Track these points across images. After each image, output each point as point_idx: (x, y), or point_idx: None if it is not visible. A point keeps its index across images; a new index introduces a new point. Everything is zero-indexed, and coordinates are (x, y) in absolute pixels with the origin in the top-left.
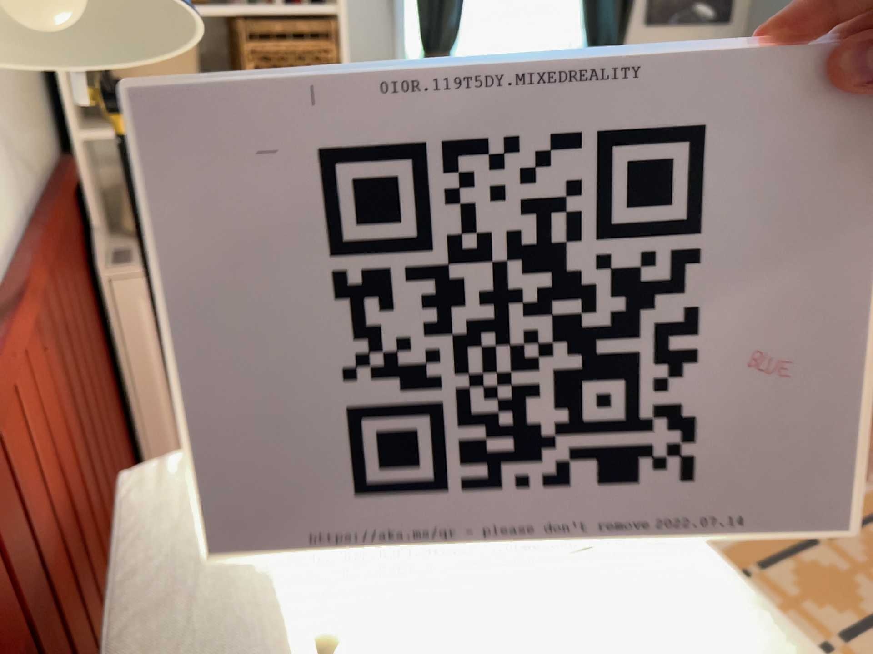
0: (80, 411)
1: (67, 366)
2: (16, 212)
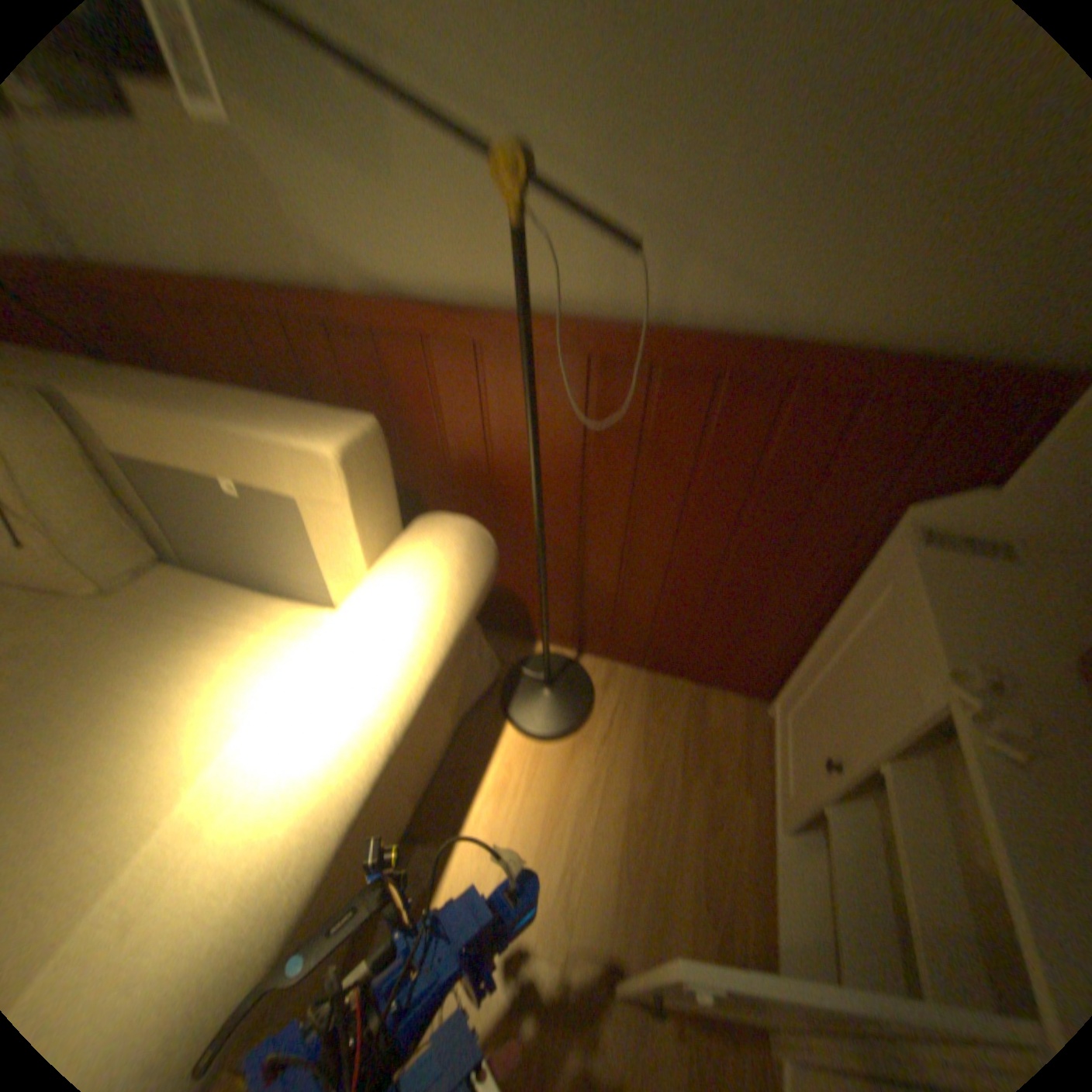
0: (625, 500)
1: (631, 462)
2: (656, 302)
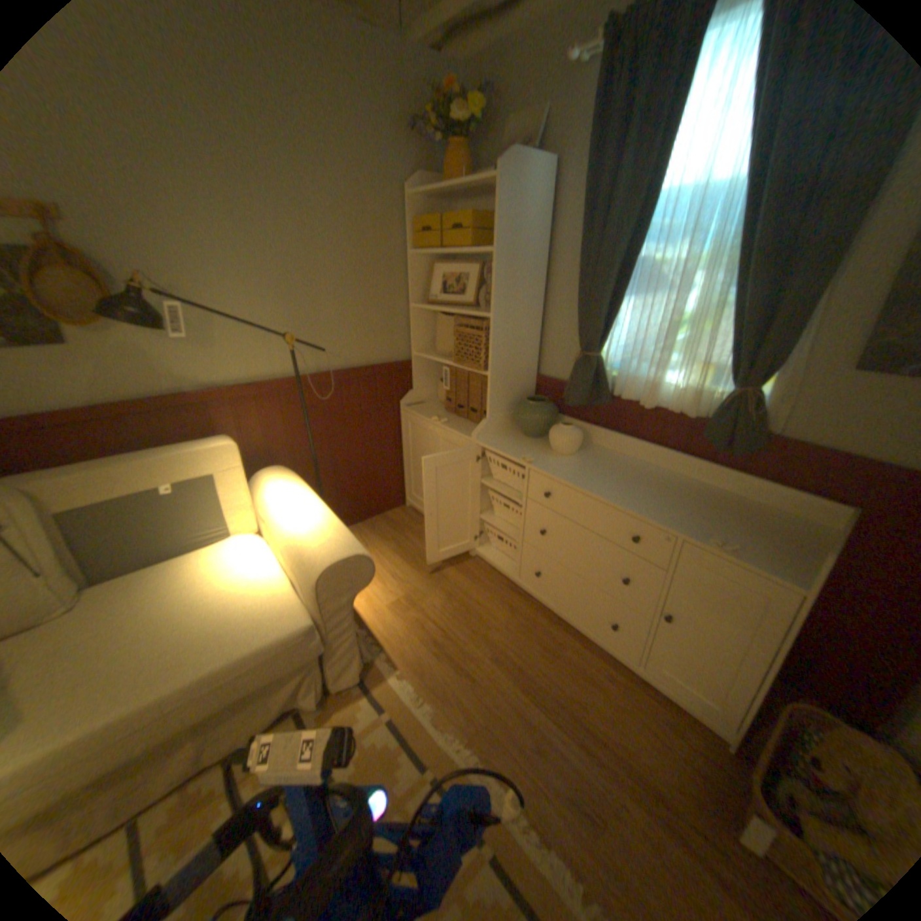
0: (326, 438)
1: (323, 422)
2: (315, 368)
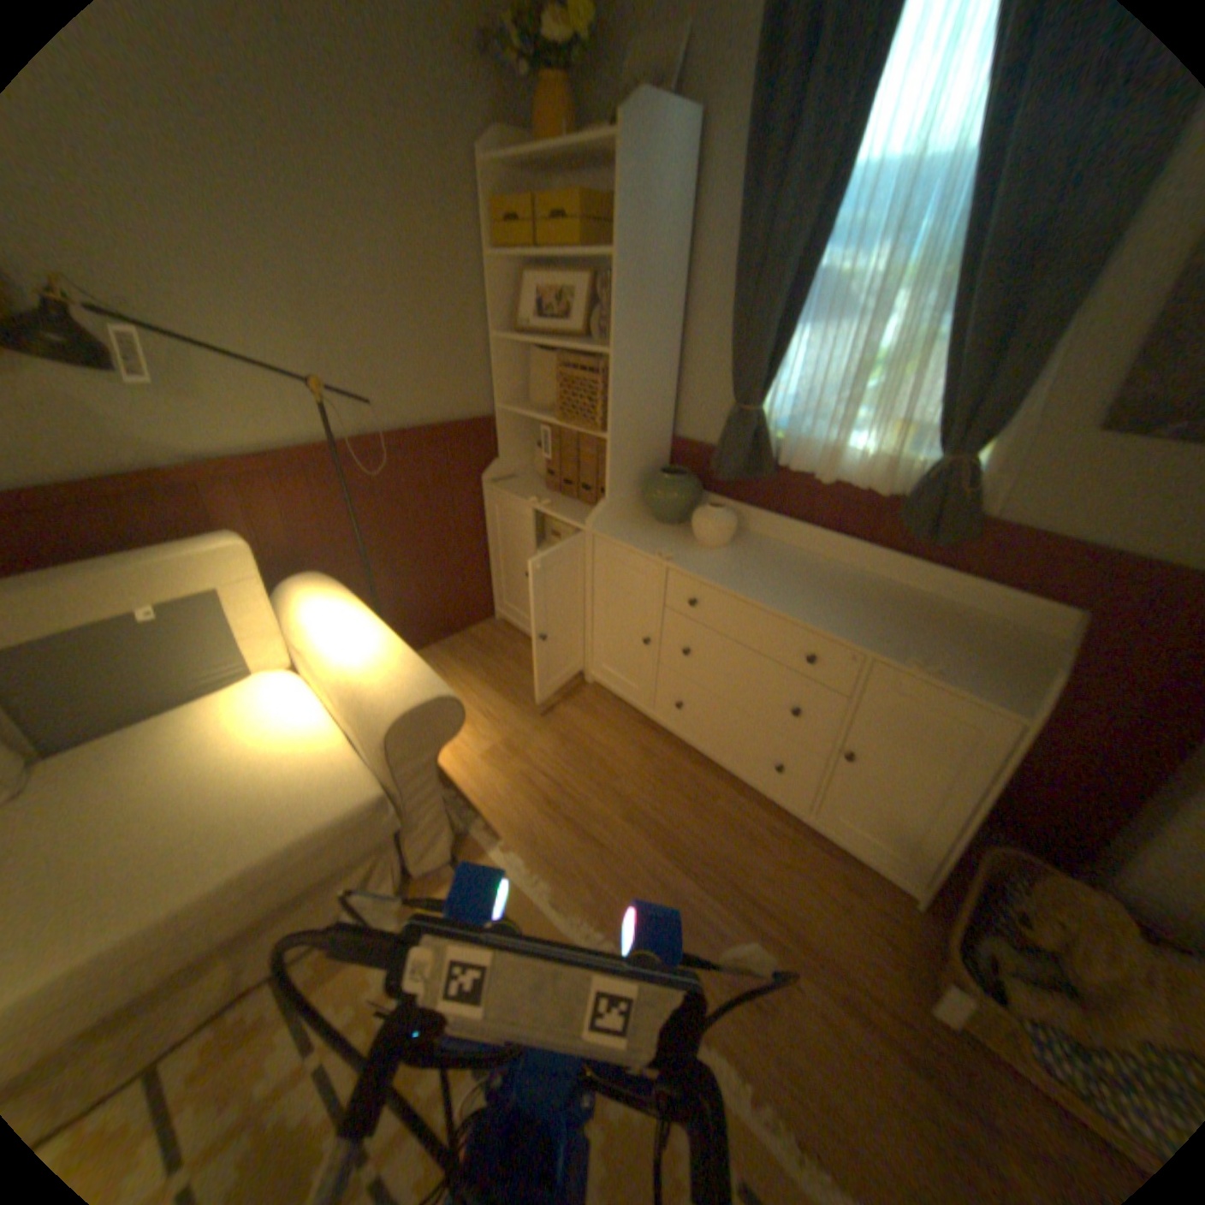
0: (379, 531)
1: (374, 508)
2: (357, 430)
